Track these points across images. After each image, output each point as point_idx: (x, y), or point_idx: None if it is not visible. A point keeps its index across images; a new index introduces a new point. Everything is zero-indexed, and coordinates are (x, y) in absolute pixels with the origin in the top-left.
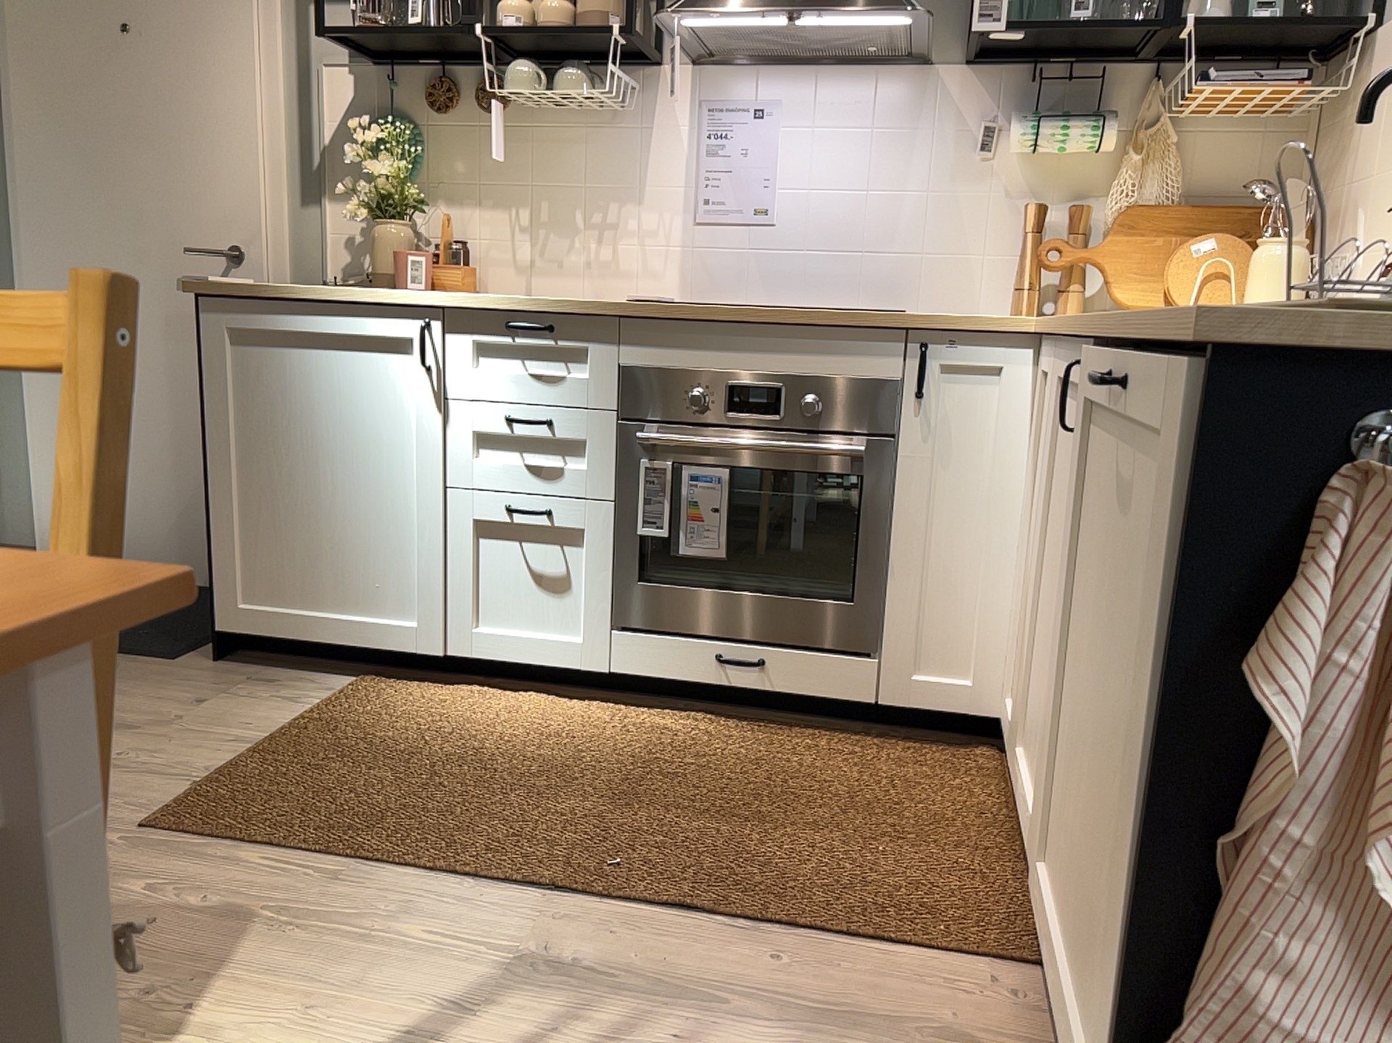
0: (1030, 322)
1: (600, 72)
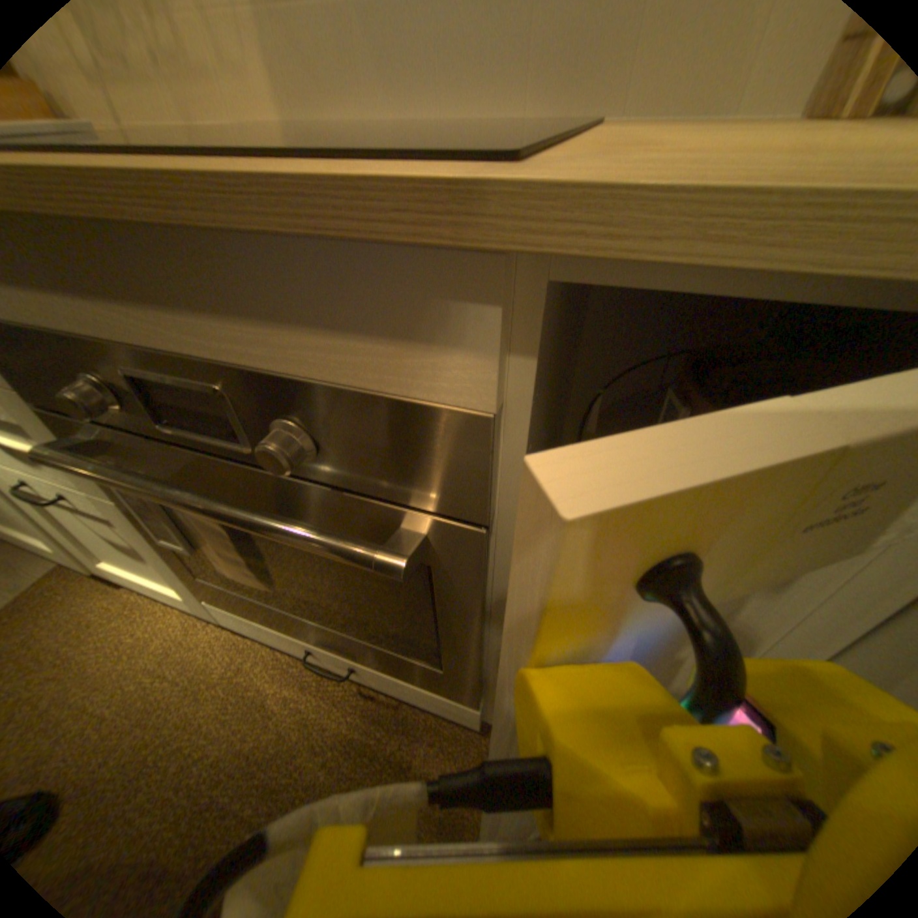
0: None
1: None
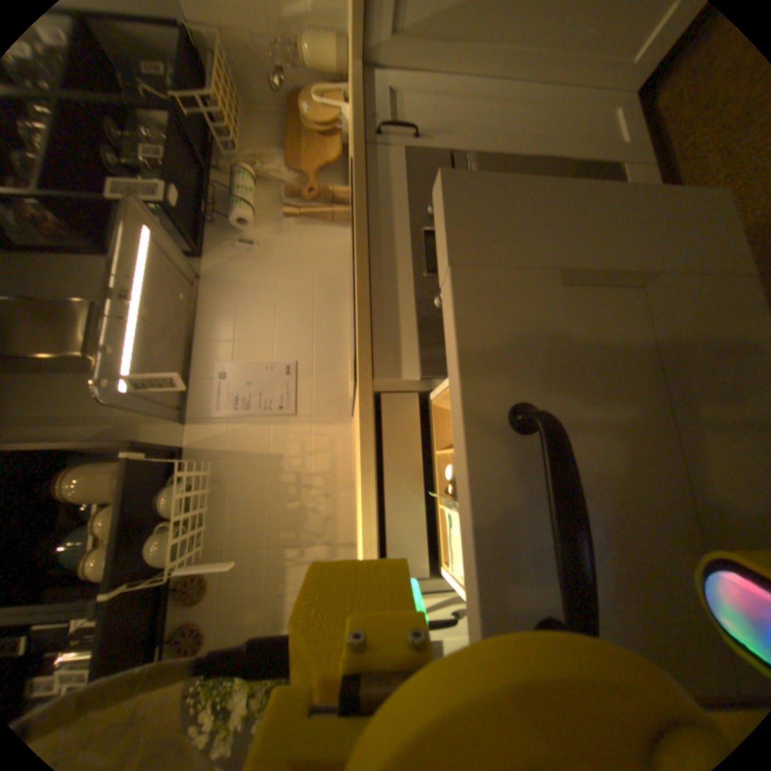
0: (356, 65)
1: (174, 481)
